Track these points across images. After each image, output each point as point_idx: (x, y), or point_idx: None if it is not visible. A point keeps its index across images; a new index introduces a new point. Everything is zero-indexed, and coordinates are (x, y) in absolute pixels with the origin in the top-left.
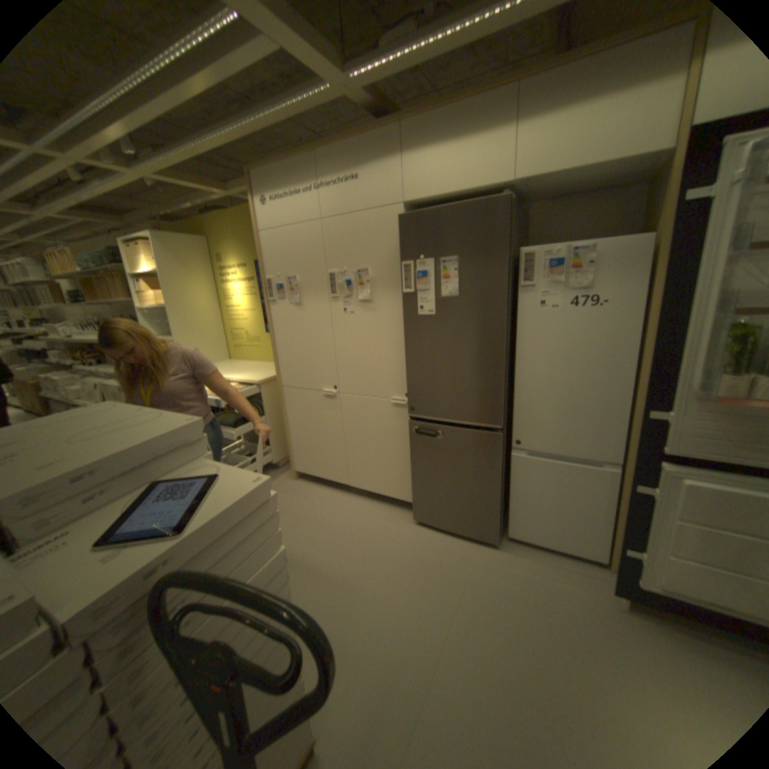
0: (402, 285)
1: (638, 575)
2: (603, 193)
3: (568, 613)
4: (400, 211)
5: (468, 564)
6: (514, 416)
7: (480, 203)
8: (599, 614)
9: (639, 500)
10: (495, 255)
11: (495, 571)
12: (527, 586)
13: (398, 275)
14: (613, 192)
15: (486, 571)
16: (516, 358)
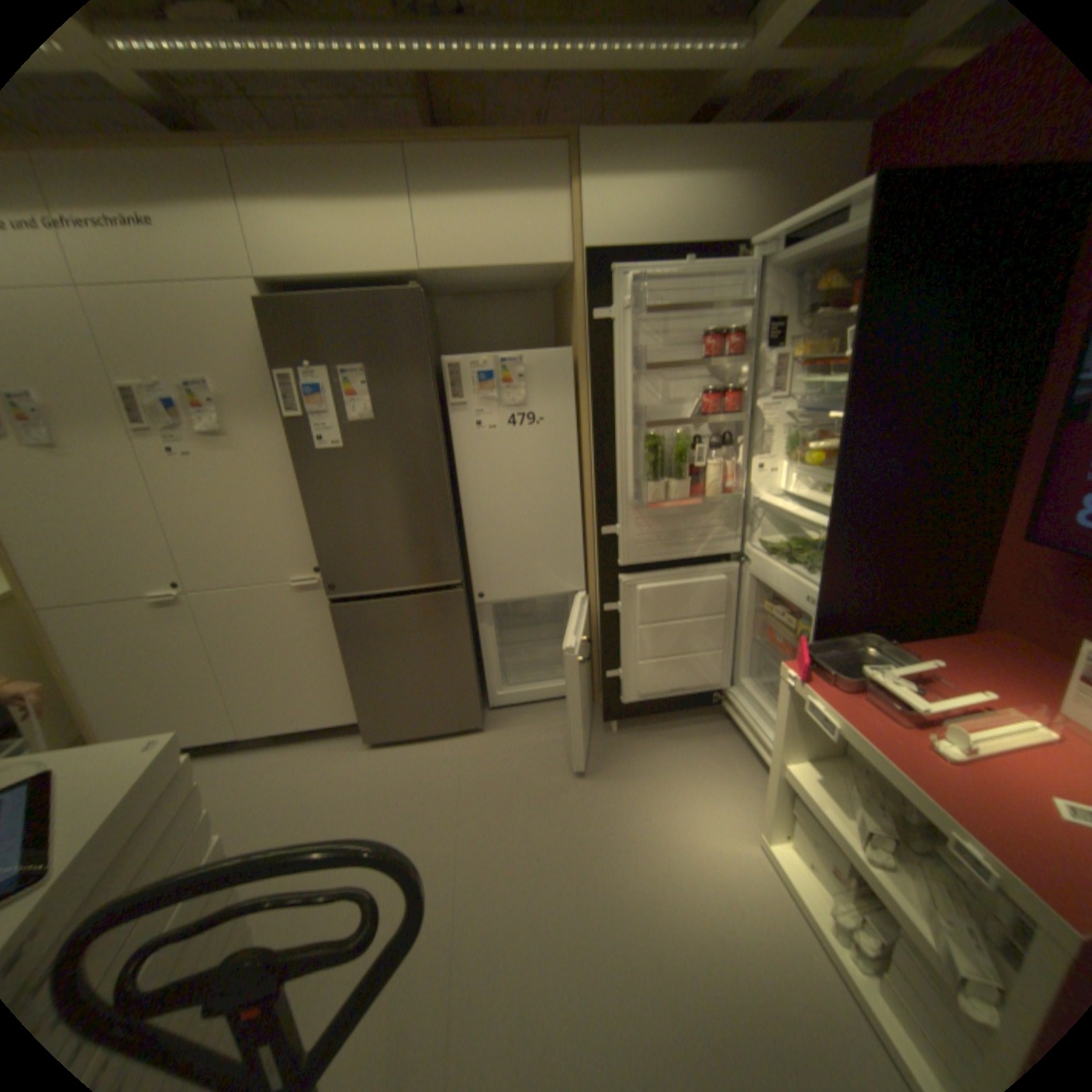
0: (278, 406)
1: (618, 692)
2: (512, 298)
3: (568, 762)
4: (252, 291)
5: (453, 765)
6: (470, 565)
7: (383, 295)
8: (594, 748)
9: (606, 618)
10: (415, 366)
11: (486, 758)
12: (524, 757)
13: (267, 390)
14: (521, 297)
15: (477, 762)
16: (460, 494)
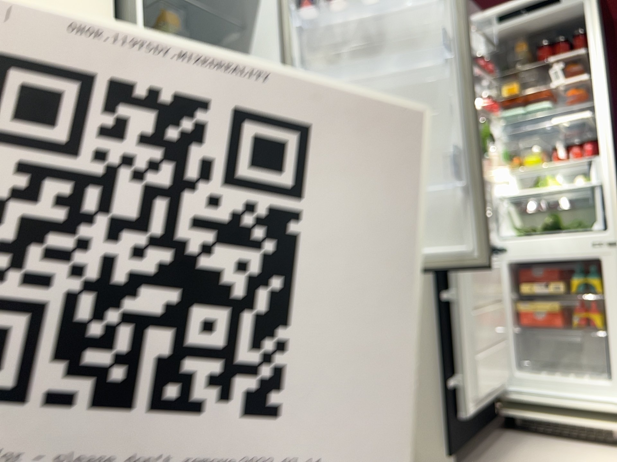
0: None
1: (457, 408)
2: None
3: None
4: None
5: None
6: None
7: None
8: None
9: (444, 309)
10: None
11: None
12: None
13: None
14: None
15: None
16: None
